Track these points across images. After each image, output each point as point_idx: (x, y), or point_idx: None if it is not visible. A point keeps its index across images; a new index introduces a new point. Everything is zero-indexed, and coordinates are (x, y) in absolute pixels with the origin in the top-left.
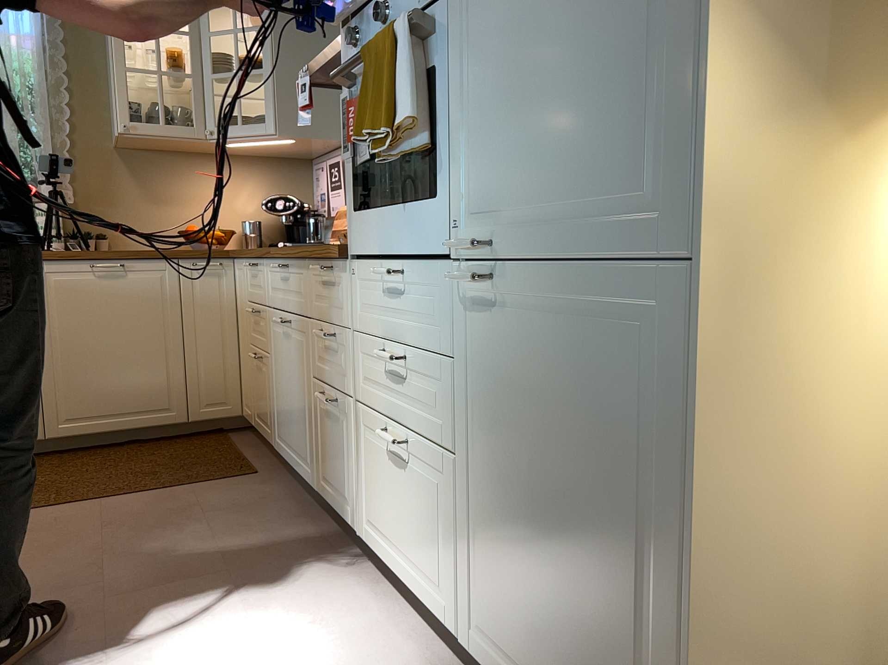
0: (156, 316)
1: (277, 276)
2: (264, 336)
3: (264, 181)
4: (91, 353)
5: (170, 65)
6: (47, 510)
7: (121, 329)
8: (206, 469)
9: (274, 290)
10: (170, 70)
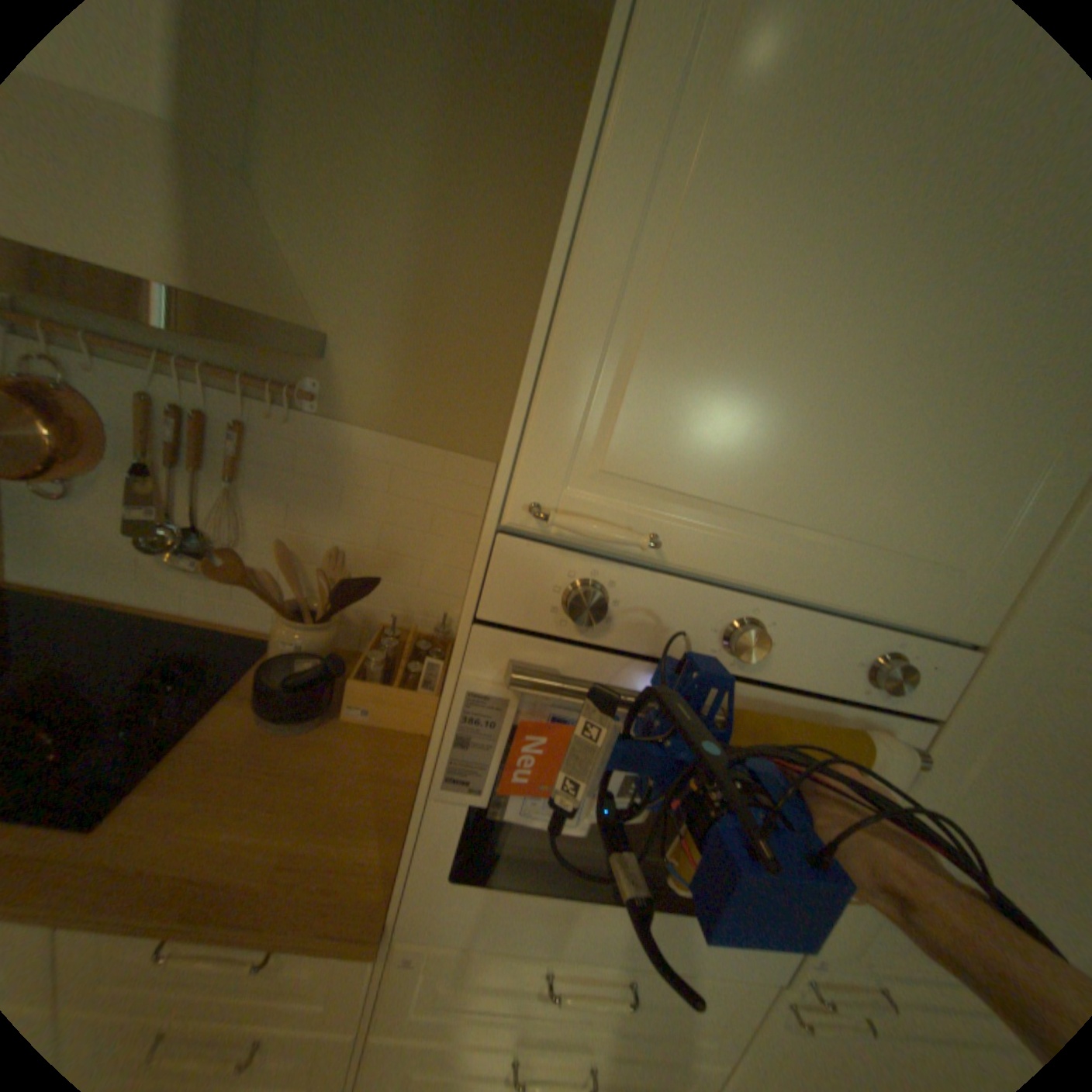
0: None
1: None
2: None
3: None
4: None
5: None
6: None
7: None
8: None
9: None
10: None
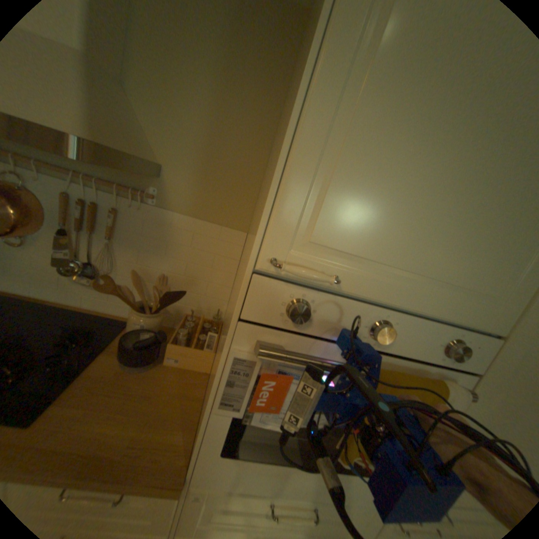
0: None
1: None
2: None
3: None
4: None
5: None
6: None
7: None
8: None
9: None
10: None
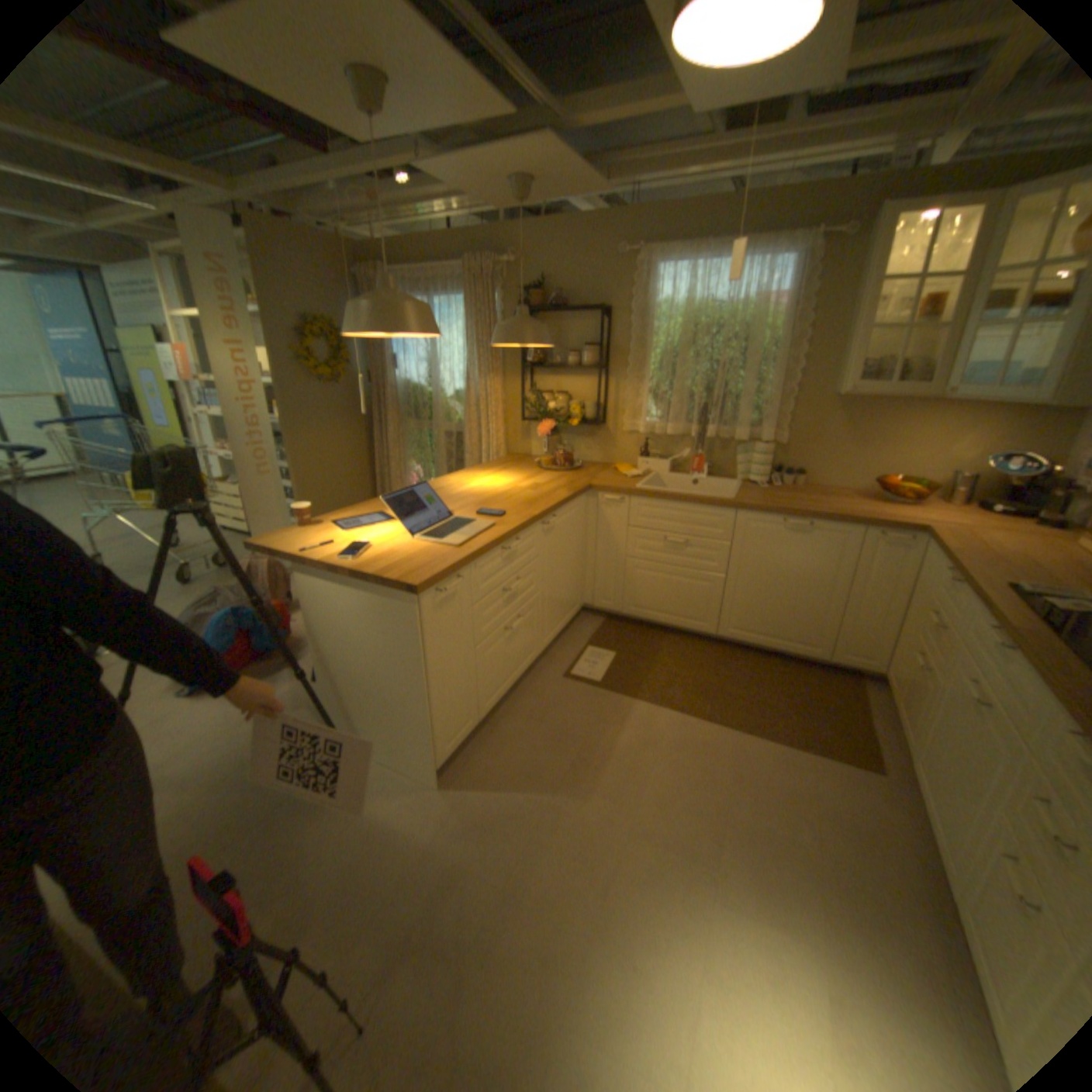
0: (829, 572)
1: (991, 635)
2: (943, 658)
3: (1002, 428)
4: (765, 587)
5: (926, 308)
6: (702, 723)
7: (794, 575)
8: (835, 736)
9: (979, 639)
10: (923, 318)
